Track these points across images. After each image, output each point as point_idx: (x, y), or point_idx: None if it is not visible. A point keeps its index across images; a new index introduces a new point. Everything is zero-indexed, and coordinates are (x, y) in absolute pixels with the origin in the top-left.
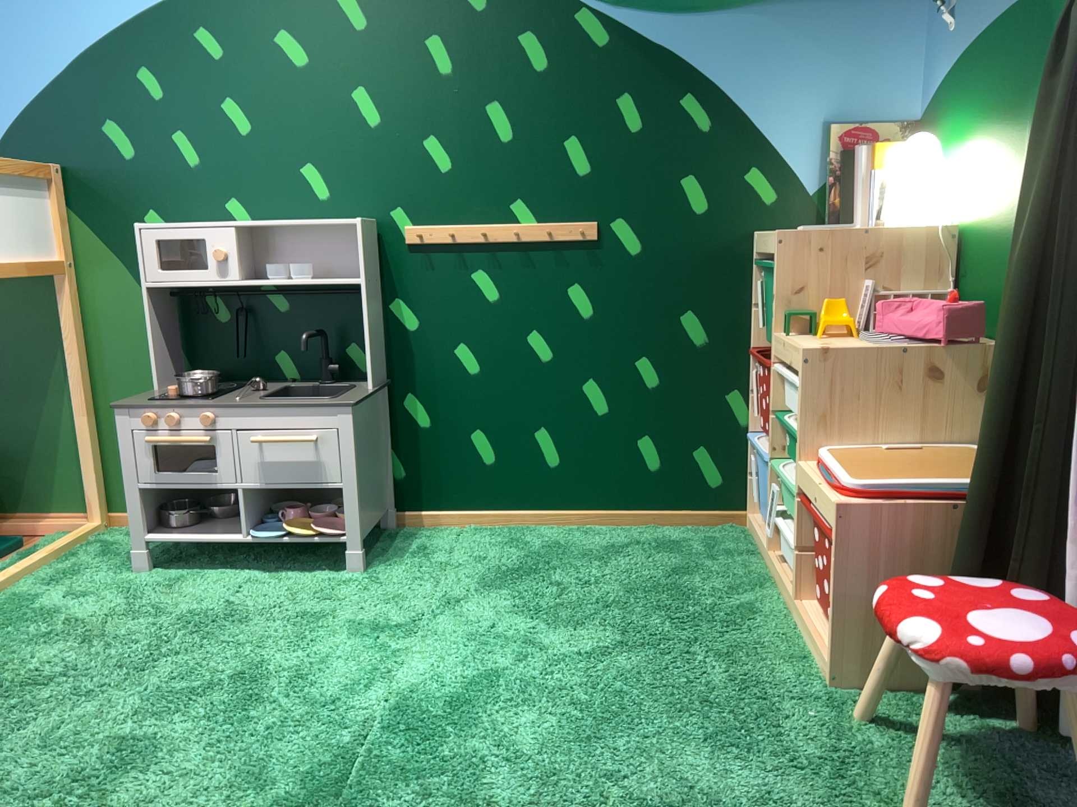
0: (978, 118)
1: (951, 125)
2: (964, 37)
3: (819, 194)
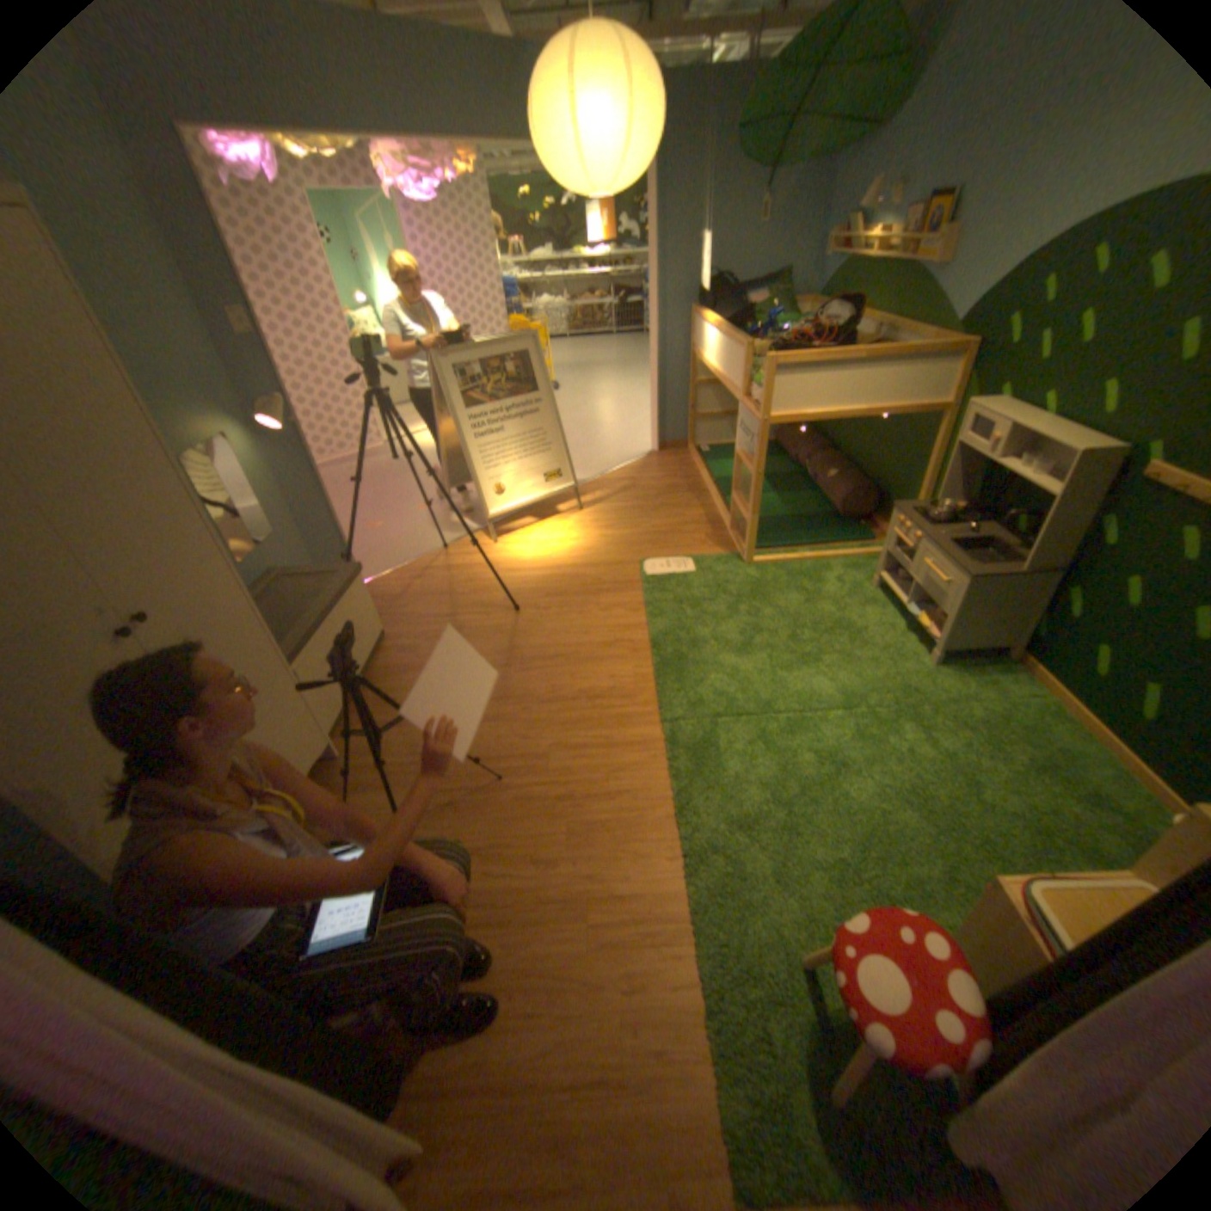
0: None
1: None
2: None
3: None
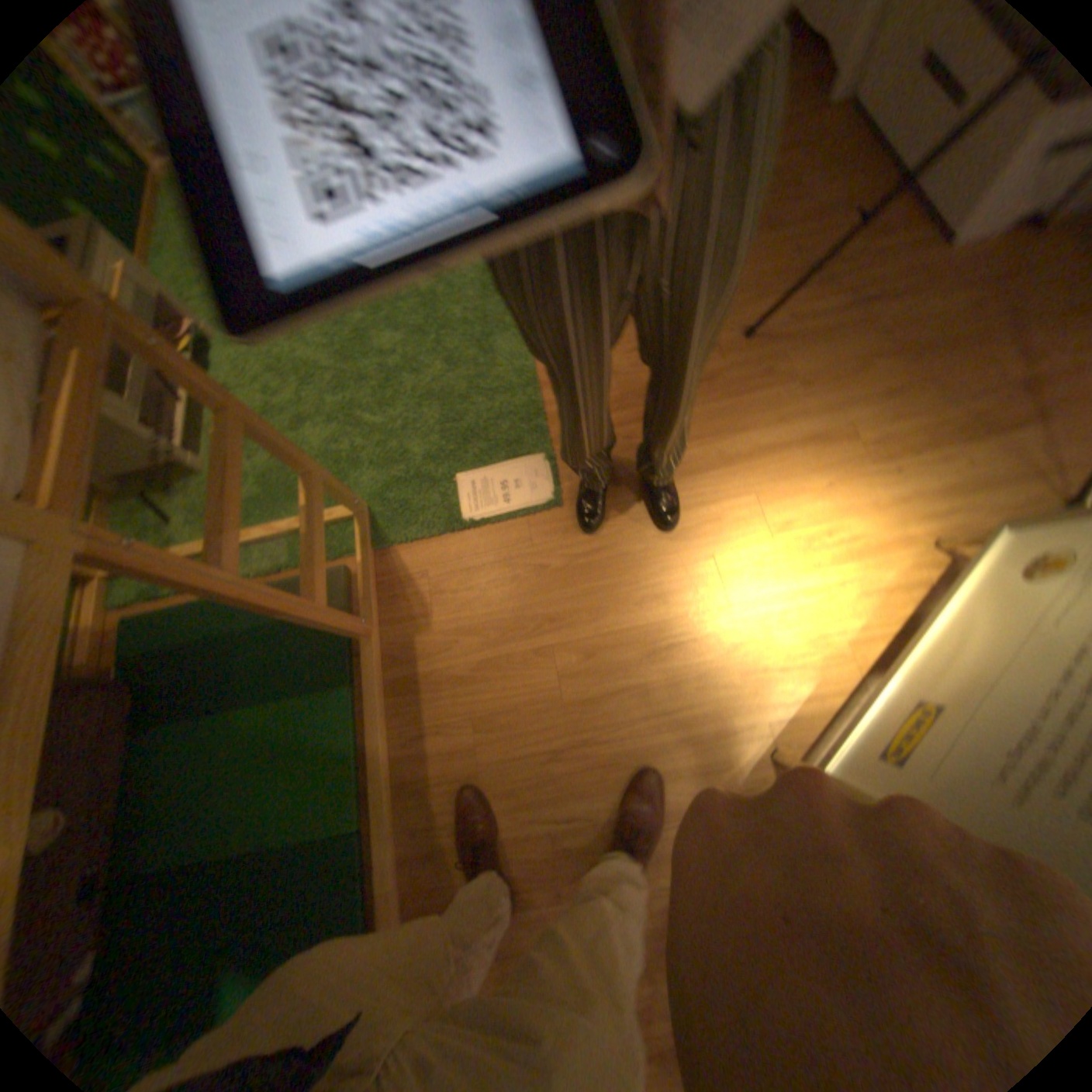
0: None
1: None
2: None
3: None
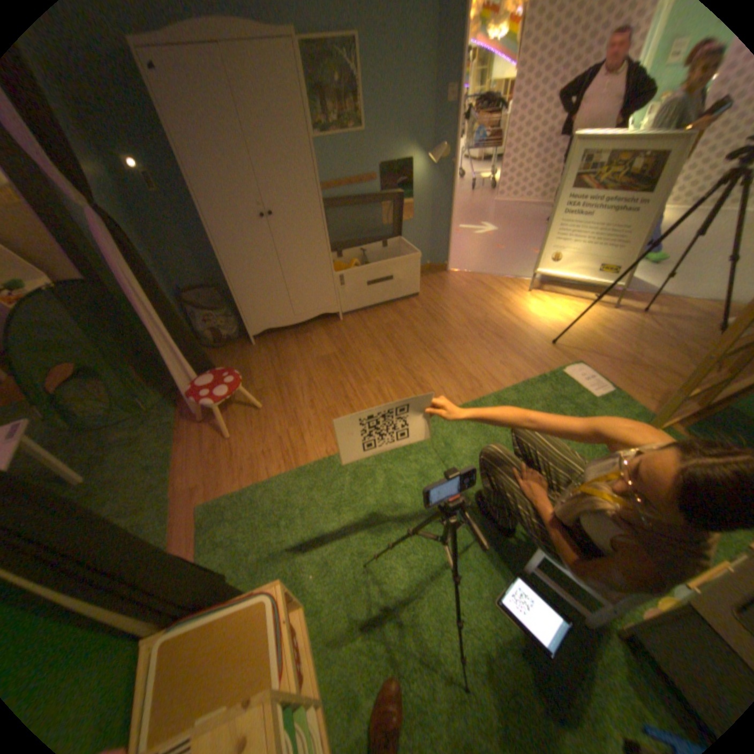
0: None
1: None
2: None
3: None
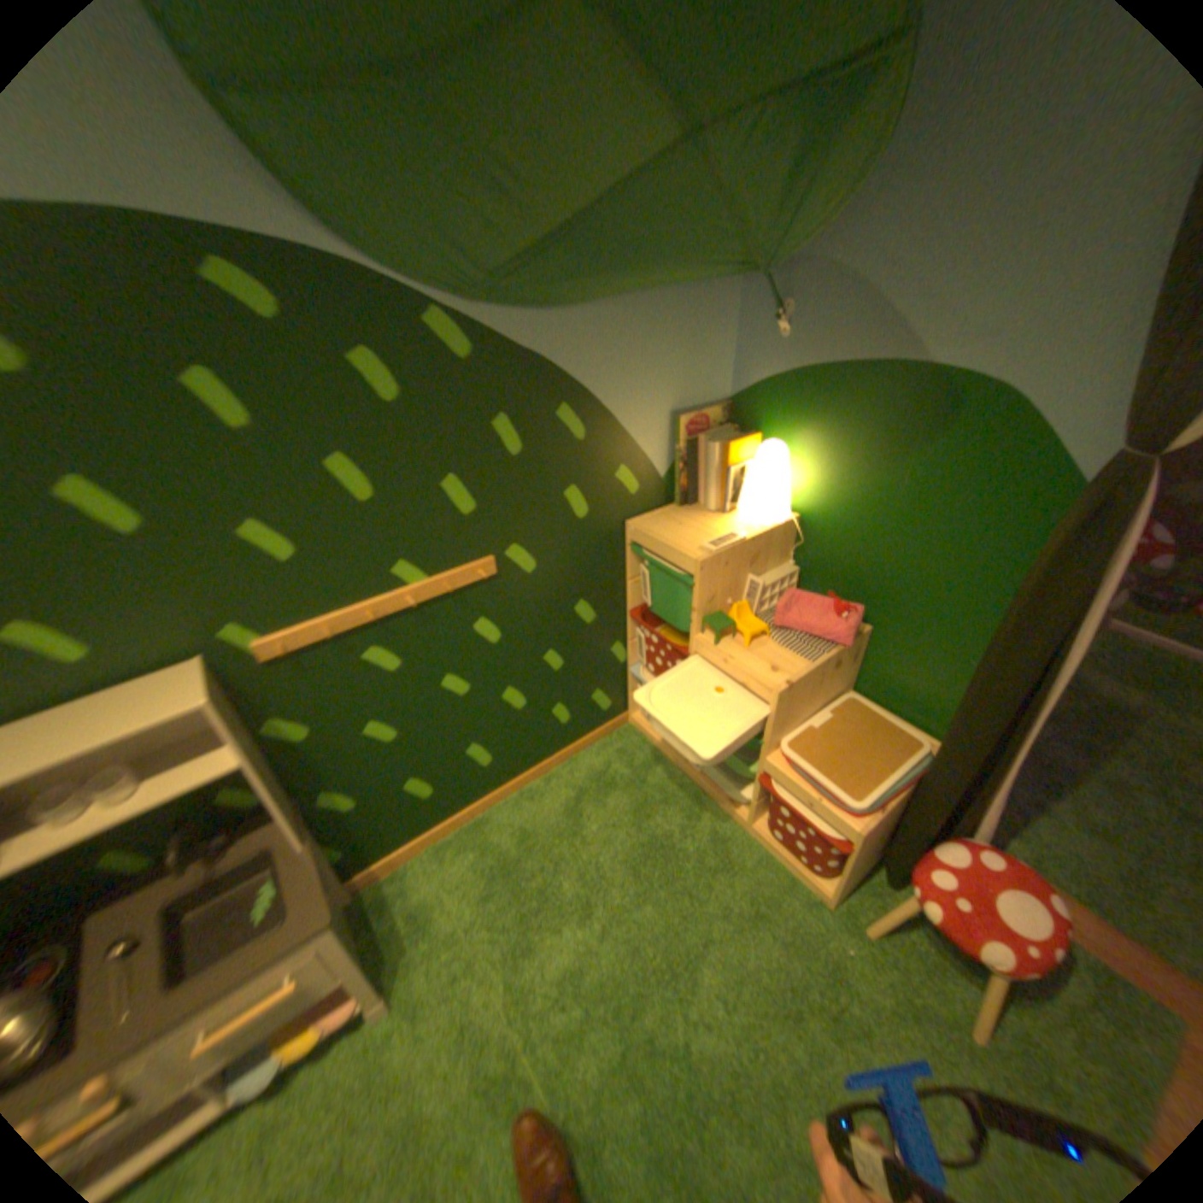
0: (829, 436)
1: (787, 426)
2: (810, 354)
3: (669, 475)
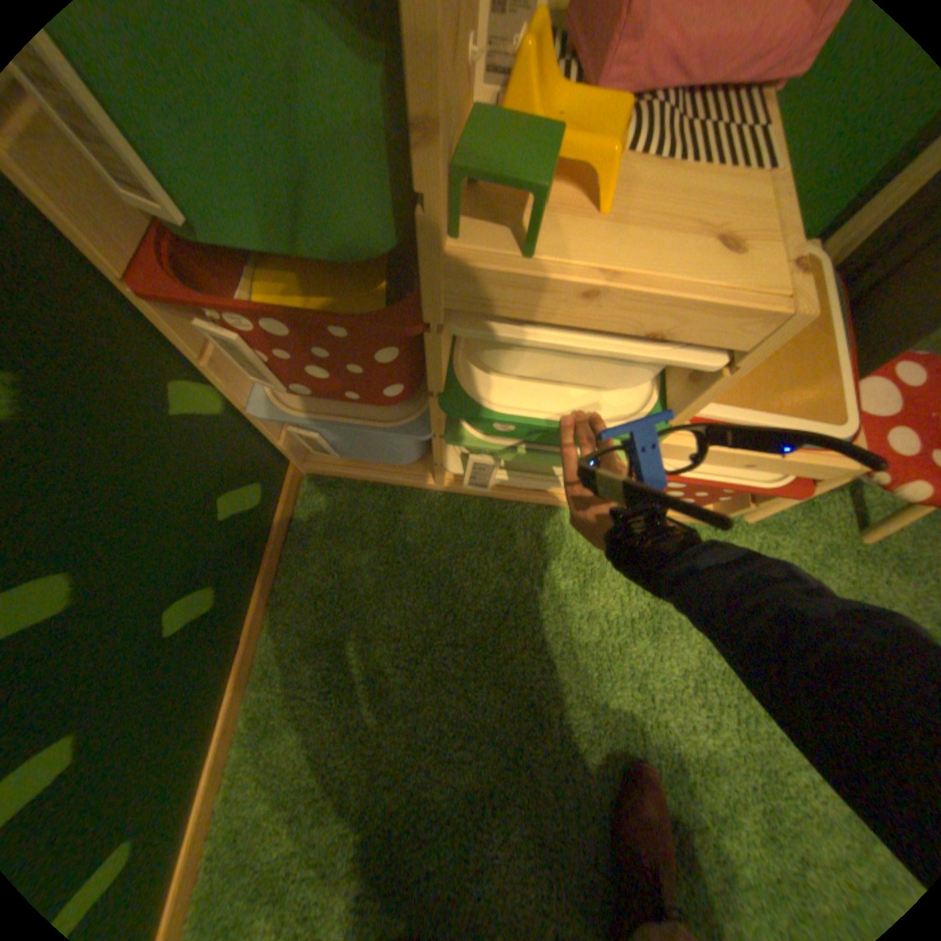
0: None
1: None
2: None
3: None
